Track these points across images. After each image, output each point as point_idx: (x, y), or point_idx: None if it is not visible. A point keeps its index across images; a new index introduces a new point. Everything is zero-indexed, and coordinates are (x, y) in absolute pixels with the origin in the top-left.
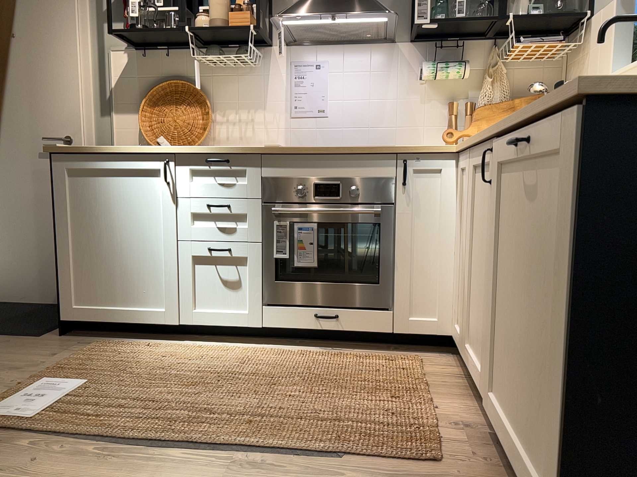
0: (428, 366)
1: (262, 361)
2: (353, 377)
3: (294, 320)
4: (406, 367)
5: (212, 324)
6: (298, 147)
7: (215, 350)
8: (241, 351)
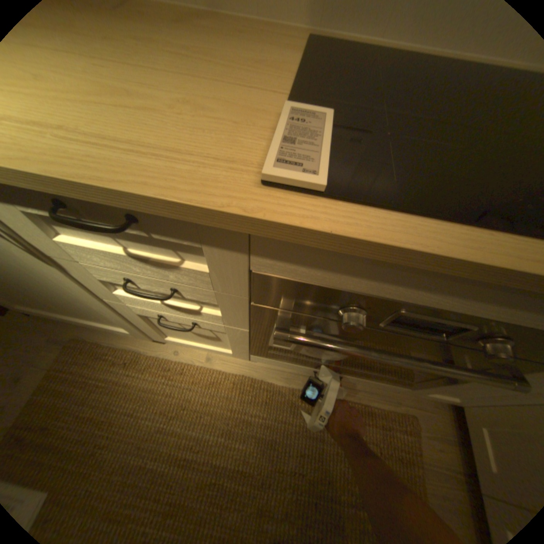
0: (425, 443)
1: (249, 418)
2: (348, 480)
3: (288, 366)
4: (403, 447)
5: (192, 347)
6: (421, 246)
7: (199, 381)
8: (227, 385)
